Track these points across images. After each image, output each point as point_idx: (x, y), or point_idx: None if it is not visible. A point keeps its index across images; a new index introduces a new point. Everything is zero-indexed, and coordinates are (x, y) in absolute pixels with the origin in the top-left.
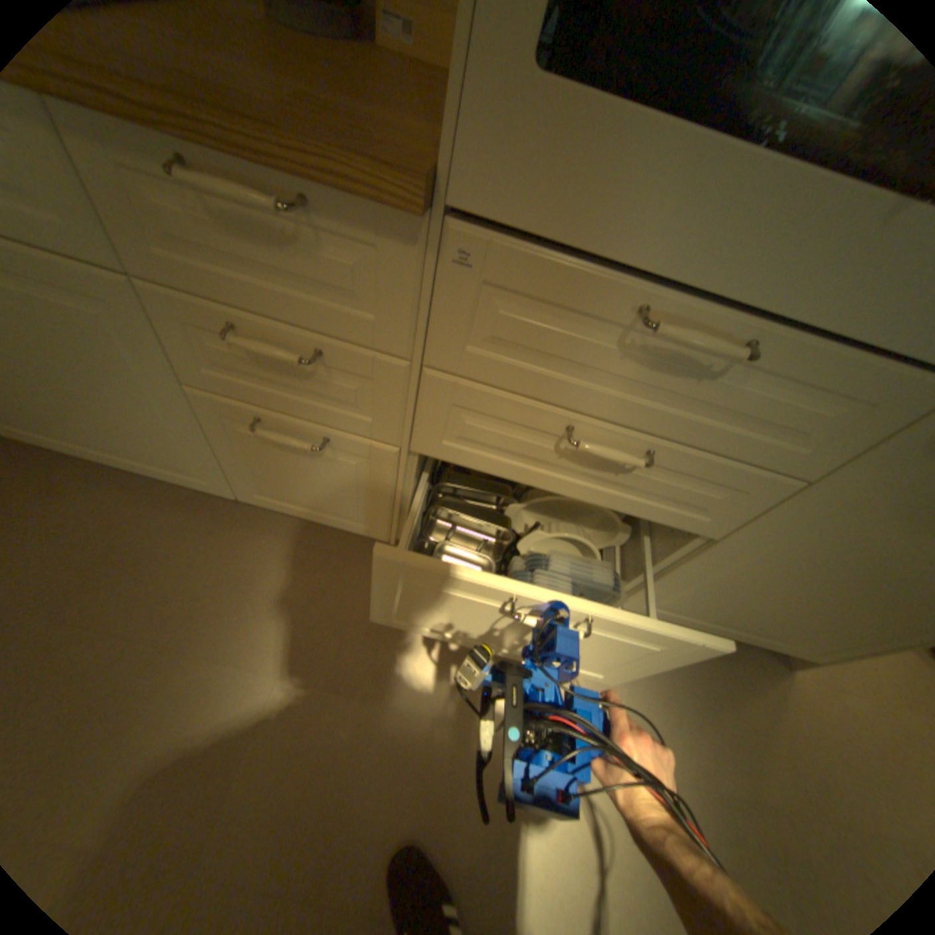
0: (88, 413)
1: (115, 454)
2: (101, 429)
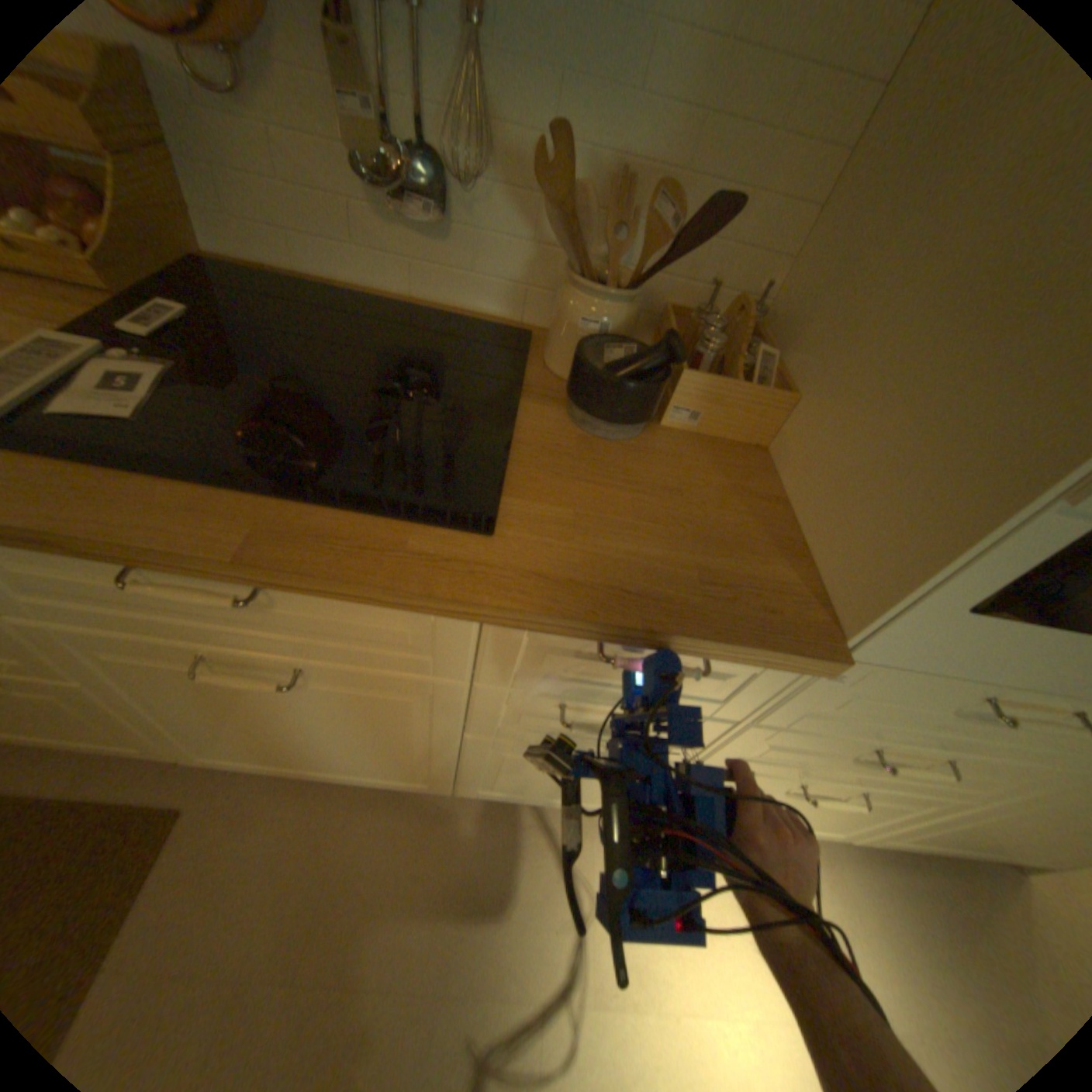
0: (329, 751)
1: (330, 773)
2: (333, 760)
